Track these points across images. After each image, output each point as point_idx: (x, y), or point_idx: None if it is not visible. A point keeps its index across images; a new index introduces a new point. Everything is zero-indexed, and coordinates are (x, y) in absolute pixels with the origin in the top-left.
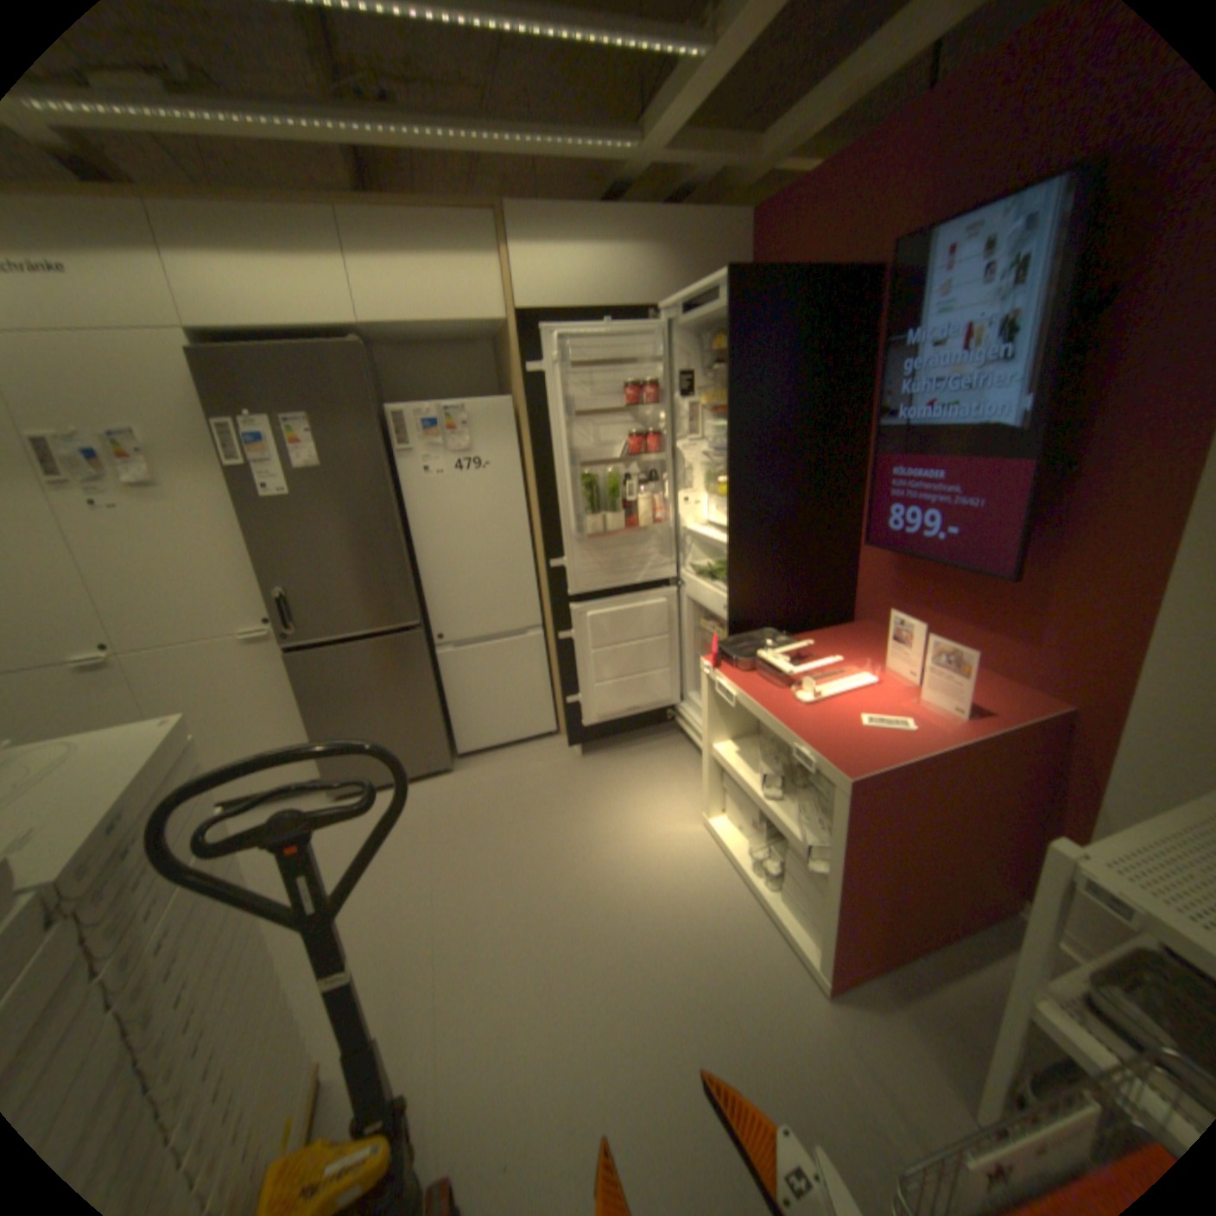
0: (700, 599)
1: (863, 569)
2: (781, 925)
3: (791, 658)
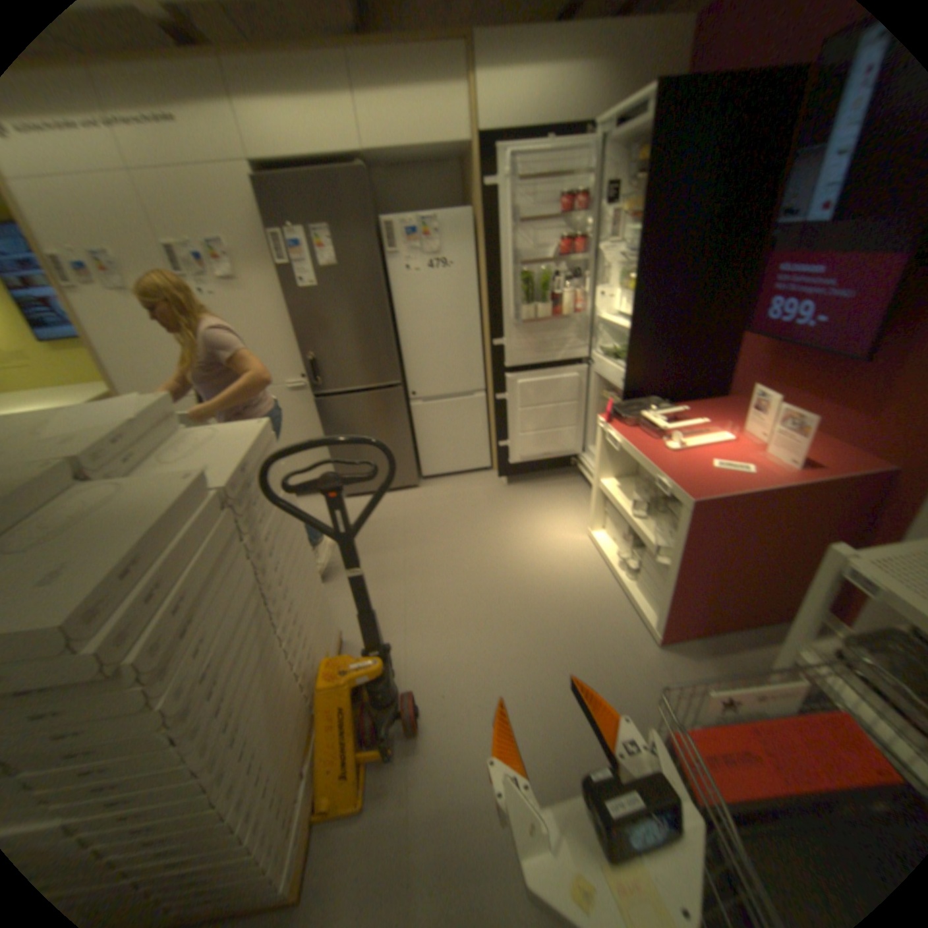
0: (604, 374)
1: (743, 353)
2: (633, 599)
3: (668, 419)
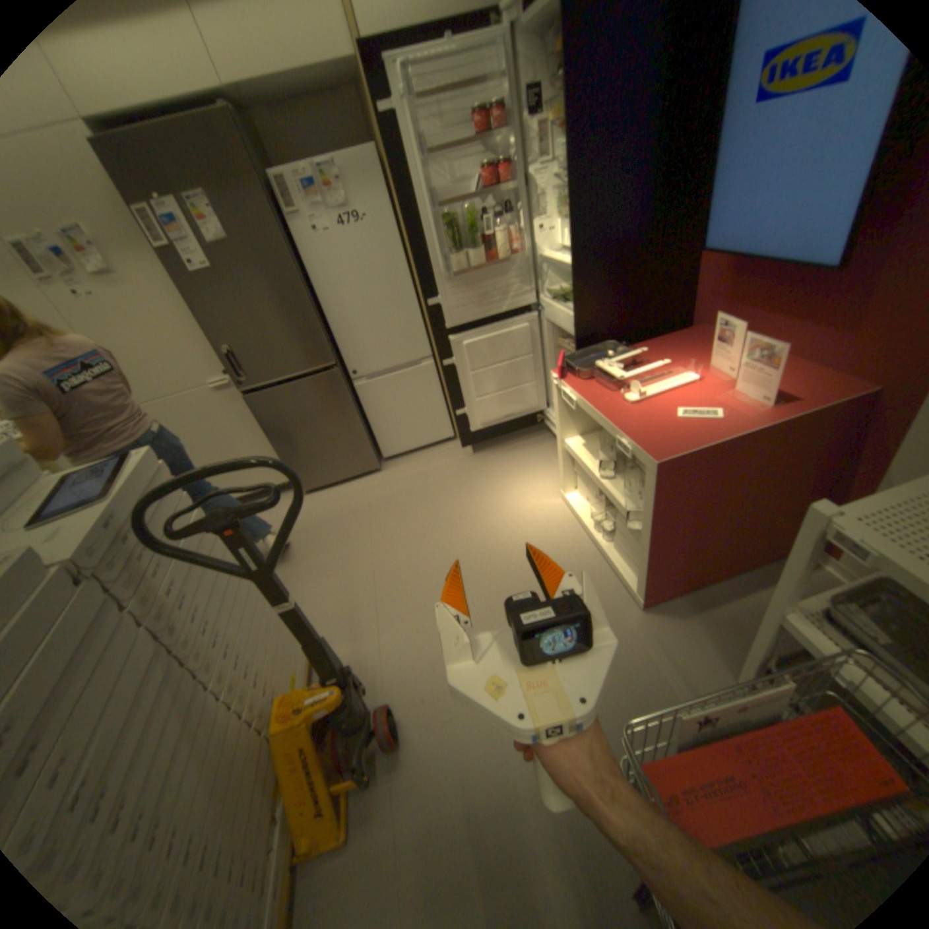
0: (556, 321)
1: (703, 275)
2: (612, 563)
3: (627, 365)
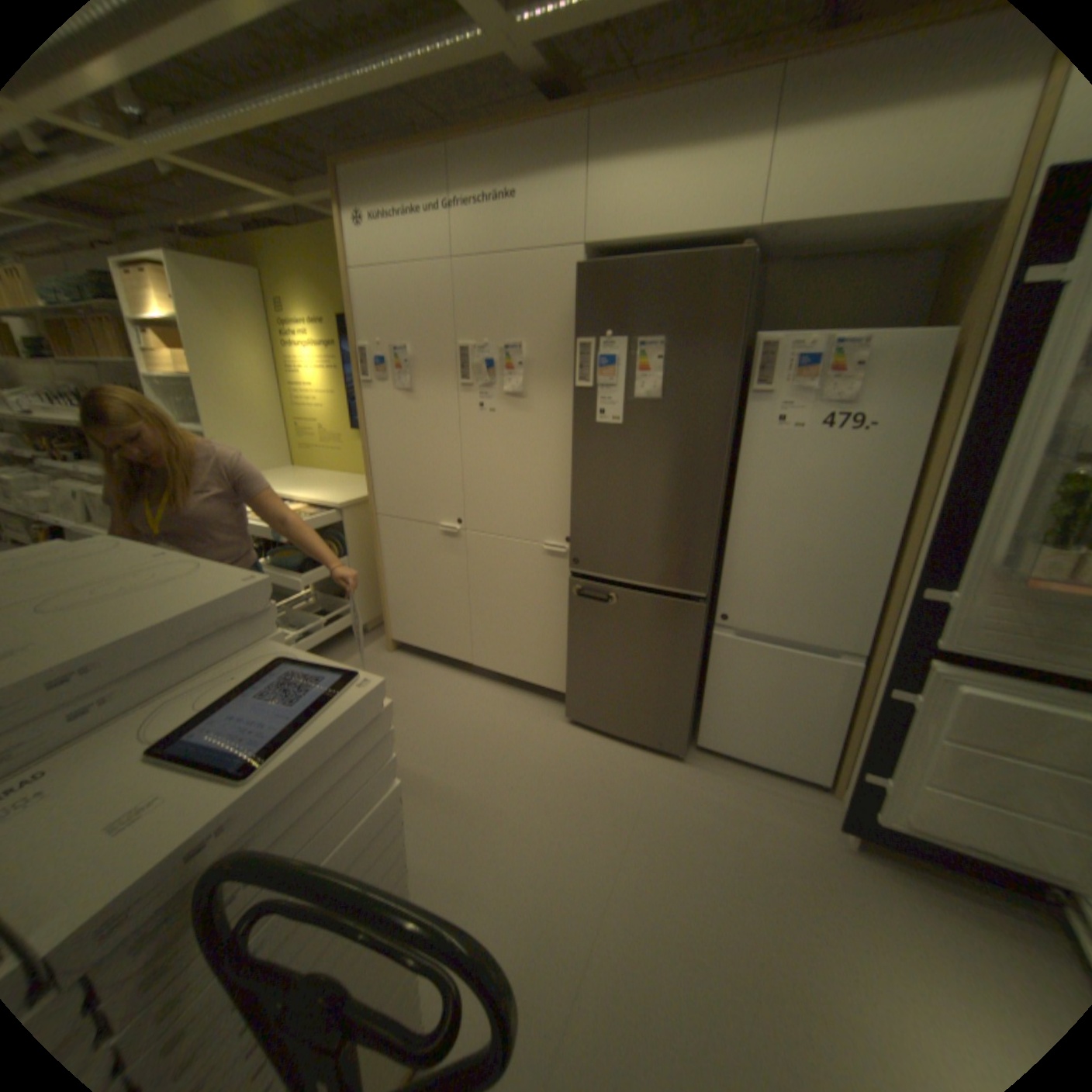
0: None
1: None
2: None
3: None
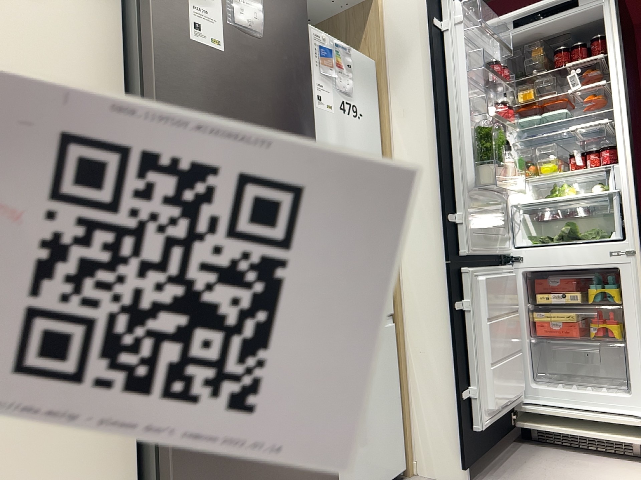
0: (559, 262)
1: None
2: None
3: None
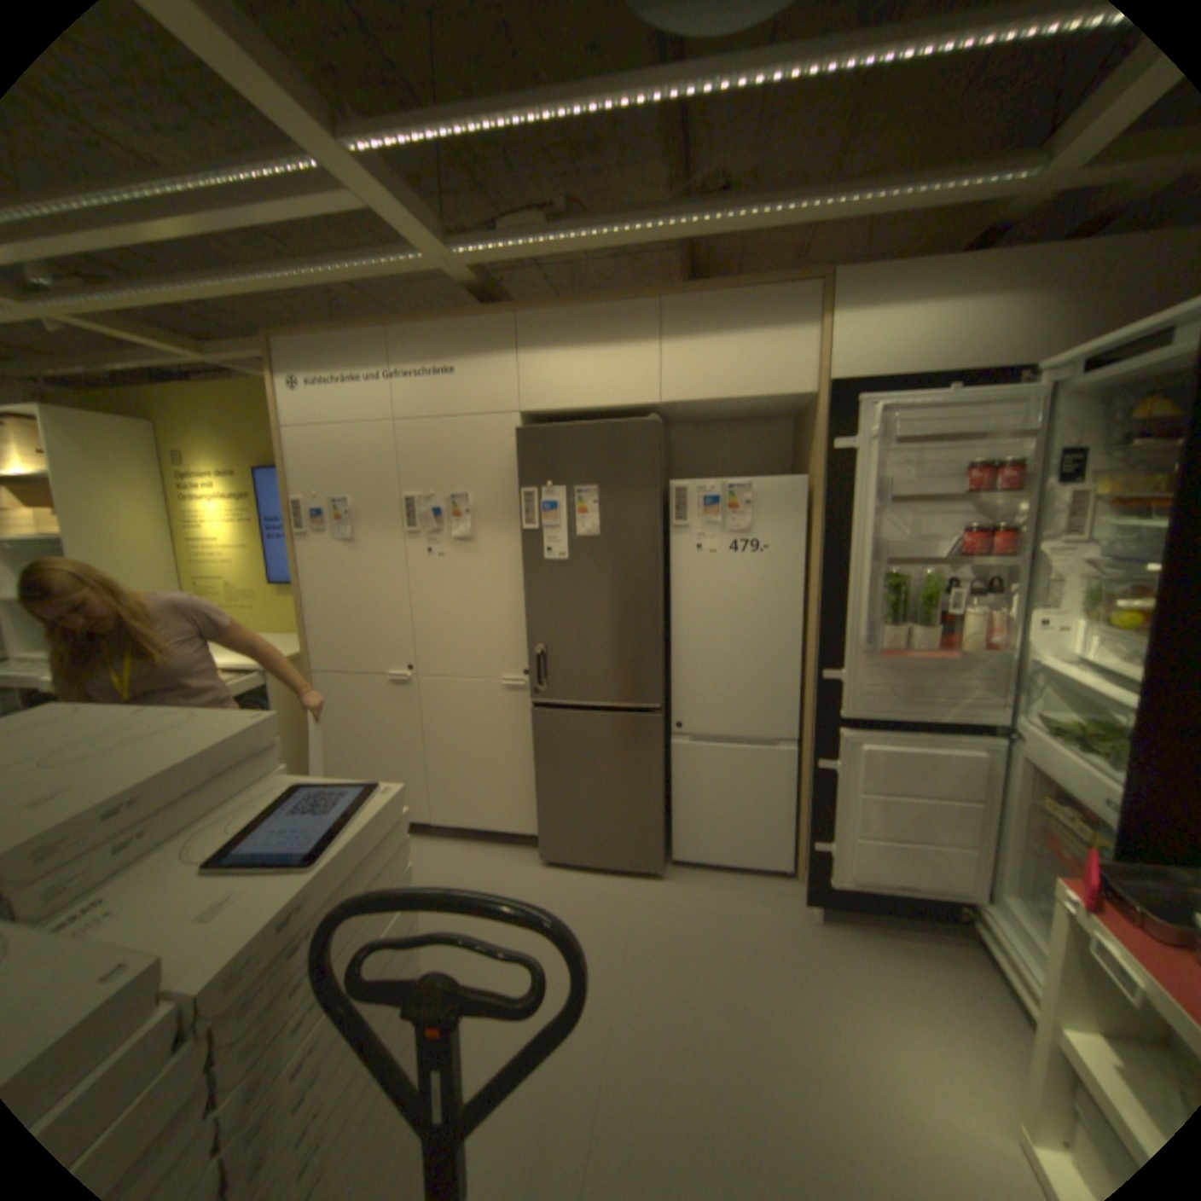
0: (1055, 772)
1: None
2: None
3: None
